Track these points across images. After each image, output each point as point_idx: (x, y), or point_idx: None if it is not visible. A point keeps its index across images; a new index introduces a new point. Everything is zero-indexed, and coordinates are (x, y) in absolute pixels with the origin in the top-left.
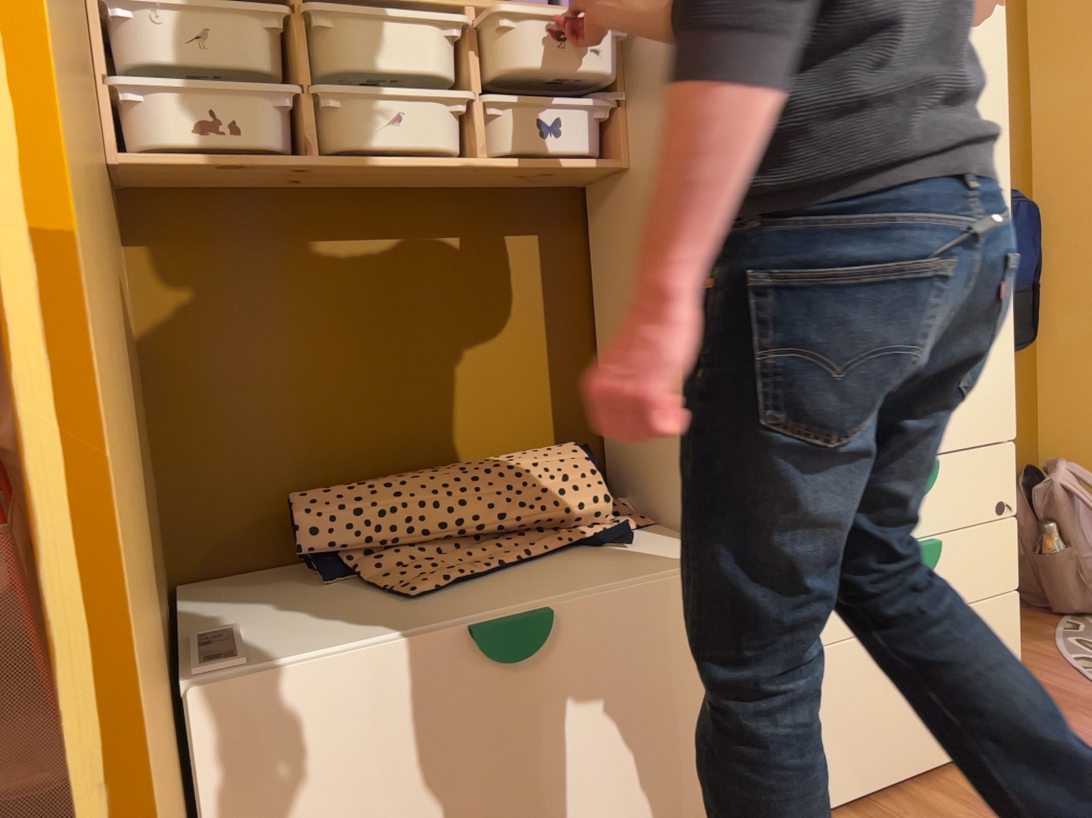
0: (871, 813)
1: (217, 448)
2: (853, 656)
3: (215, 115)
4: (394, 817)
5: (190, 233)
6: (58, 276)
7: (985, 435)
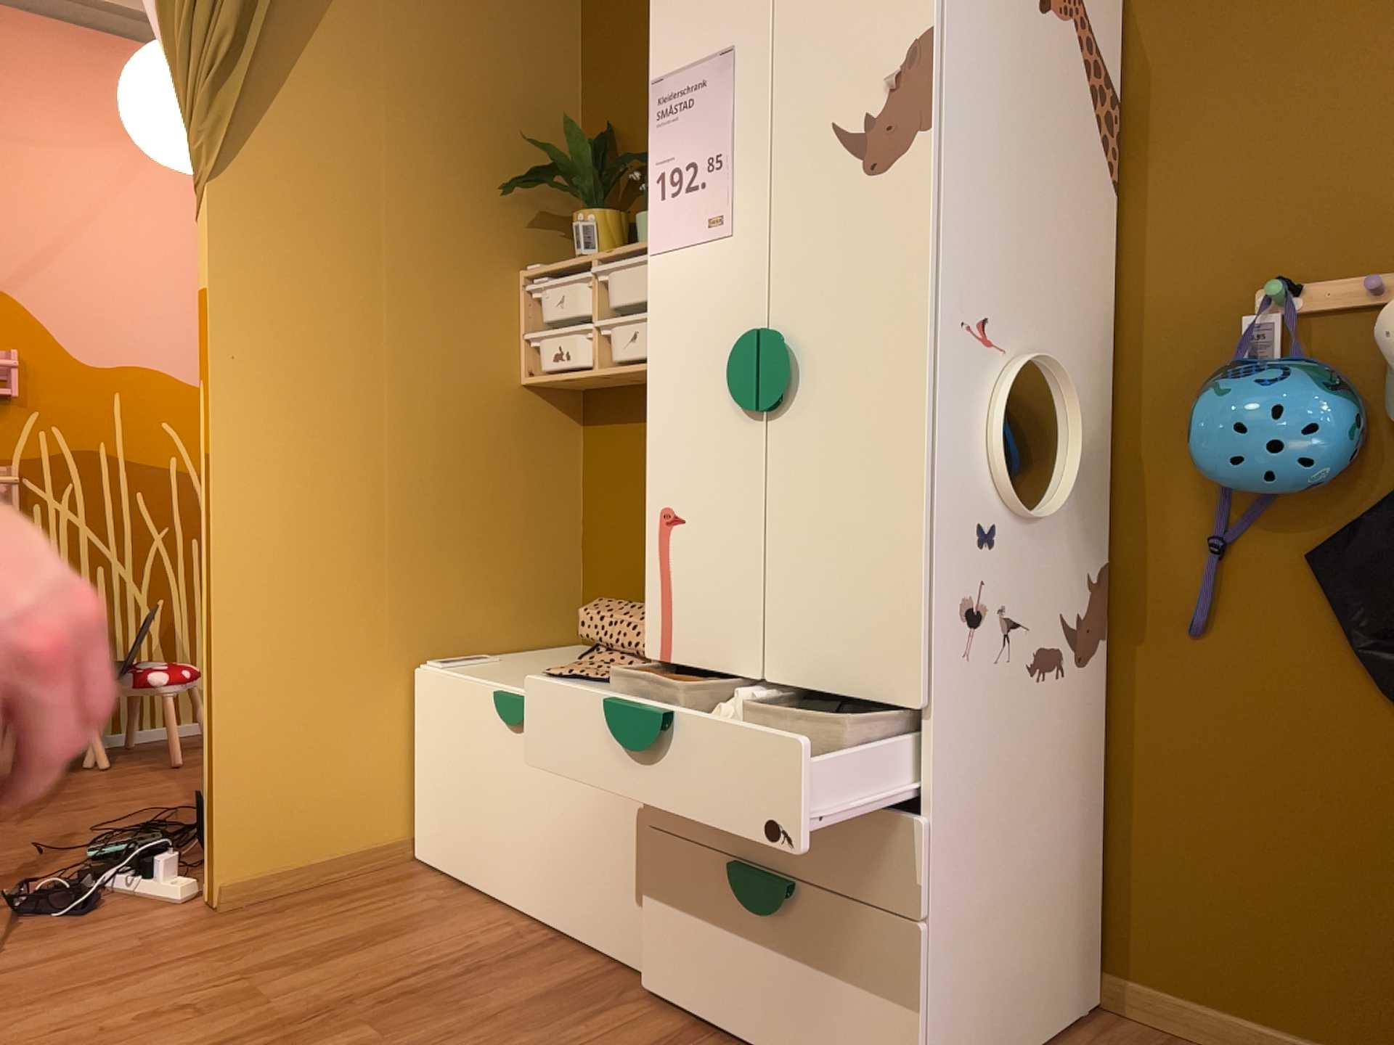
0: (689, 1035)
1: (605, 560)
2: (701, 866)
3: (560, 347)
4: (467, 789)
5: (605, 415)
6: (214, 461)
7: (871, 690)
